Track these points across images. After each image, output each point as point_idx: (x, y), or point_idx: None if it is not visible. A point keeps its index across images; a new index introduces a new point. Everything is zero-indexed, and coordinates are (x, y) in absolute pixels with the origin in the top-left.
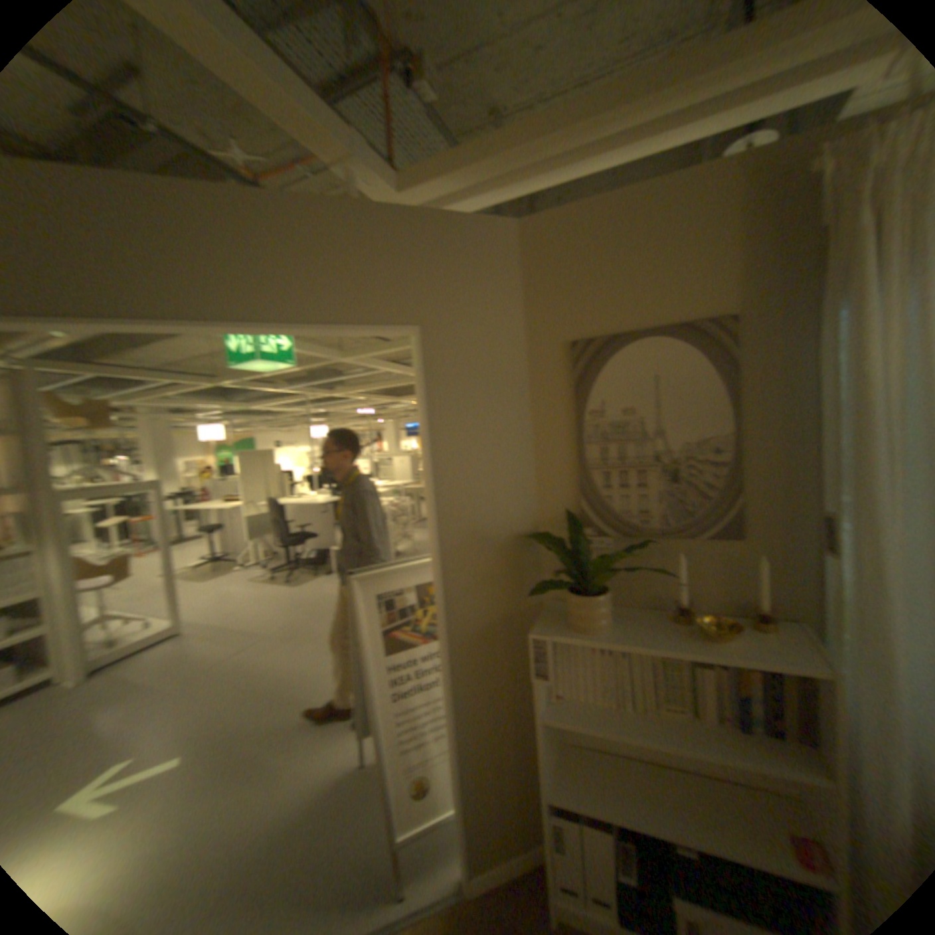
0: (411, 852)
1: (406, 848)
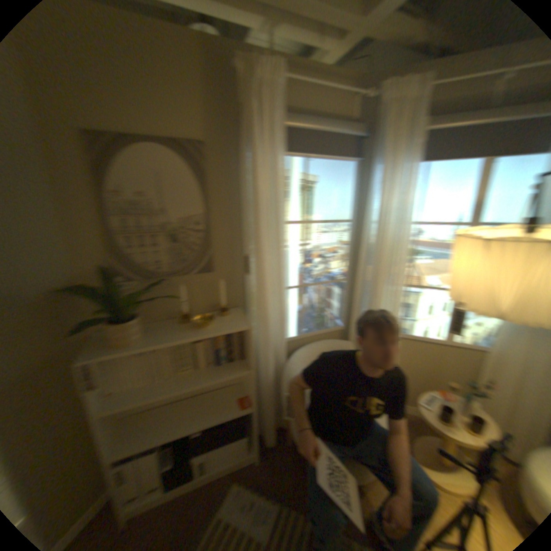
0: None
1: None
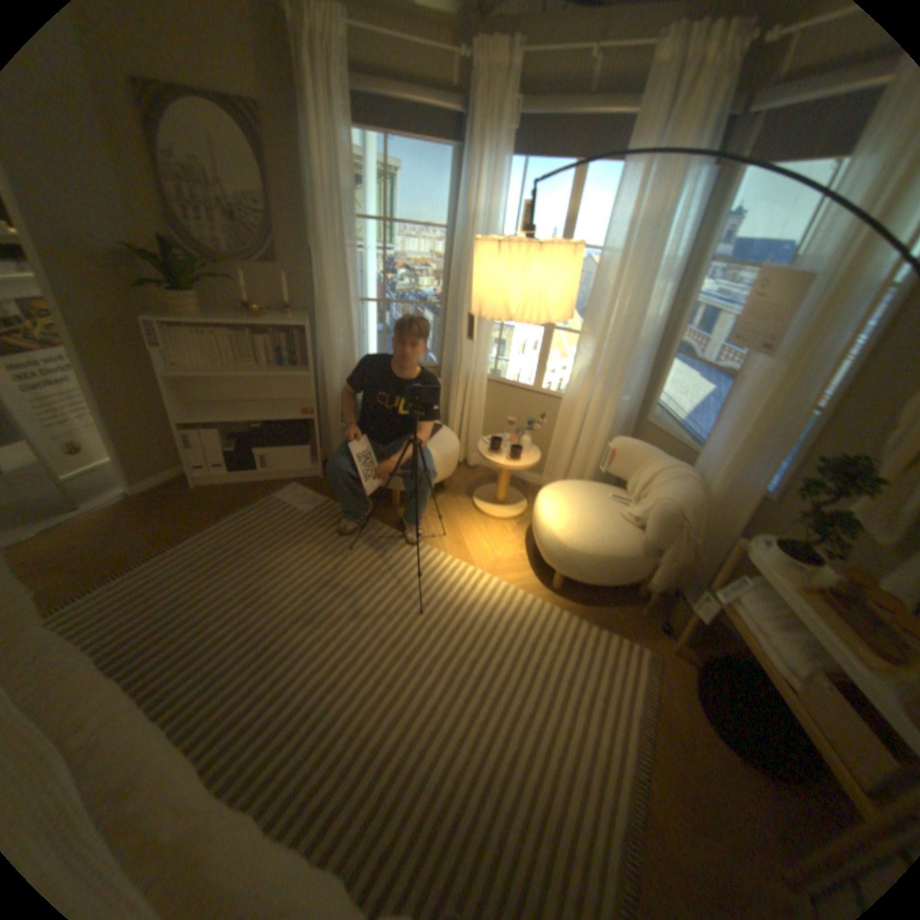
0: (74, 496)
1: (69, 490)
